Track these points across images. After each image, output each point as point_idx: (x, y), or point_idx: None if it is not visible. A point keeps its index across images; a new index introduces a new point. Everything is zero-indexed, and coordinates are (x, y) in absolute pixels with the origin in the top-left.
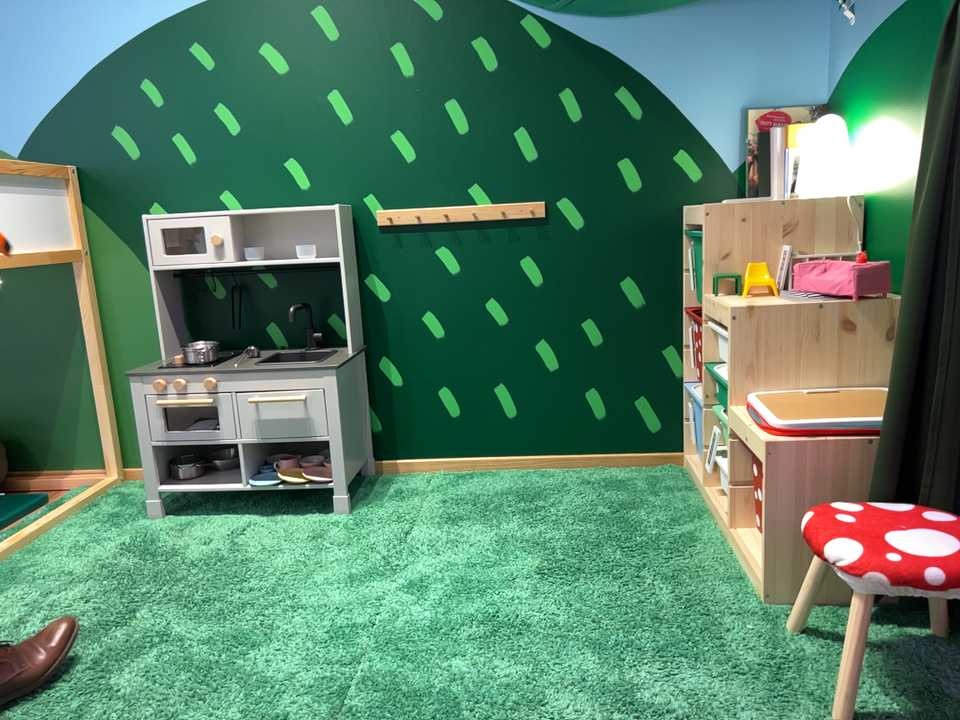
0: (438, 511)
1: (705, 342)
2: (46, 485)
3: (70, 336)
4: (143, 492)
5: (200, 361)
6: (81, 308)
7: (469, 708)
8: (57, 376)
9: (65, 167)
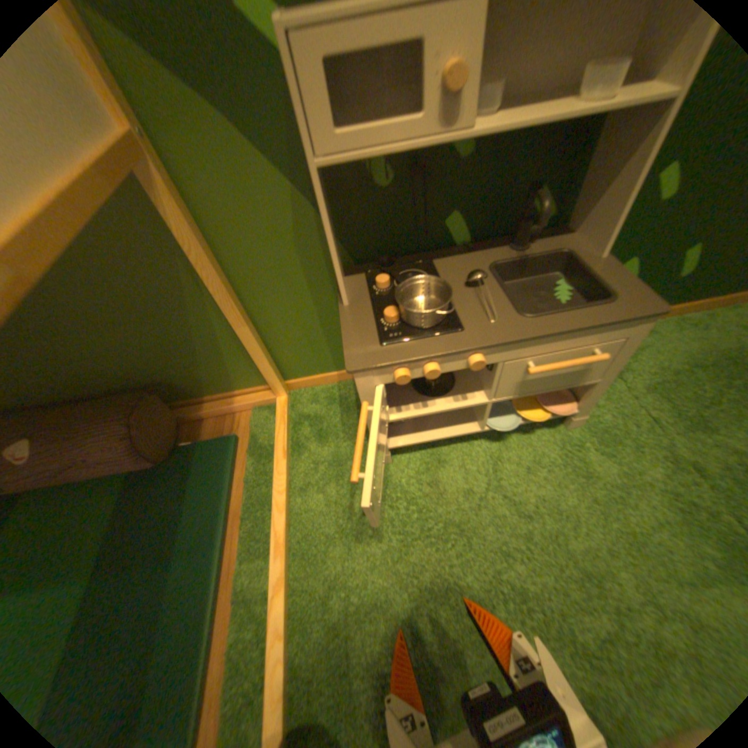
0: (661, 404)
1: None
2: (217, 413)
3: (174, 274)
4: (327, 411)
5: (440, 321)
6: (172, 233)
7: None
8: (179, 321)
9: None
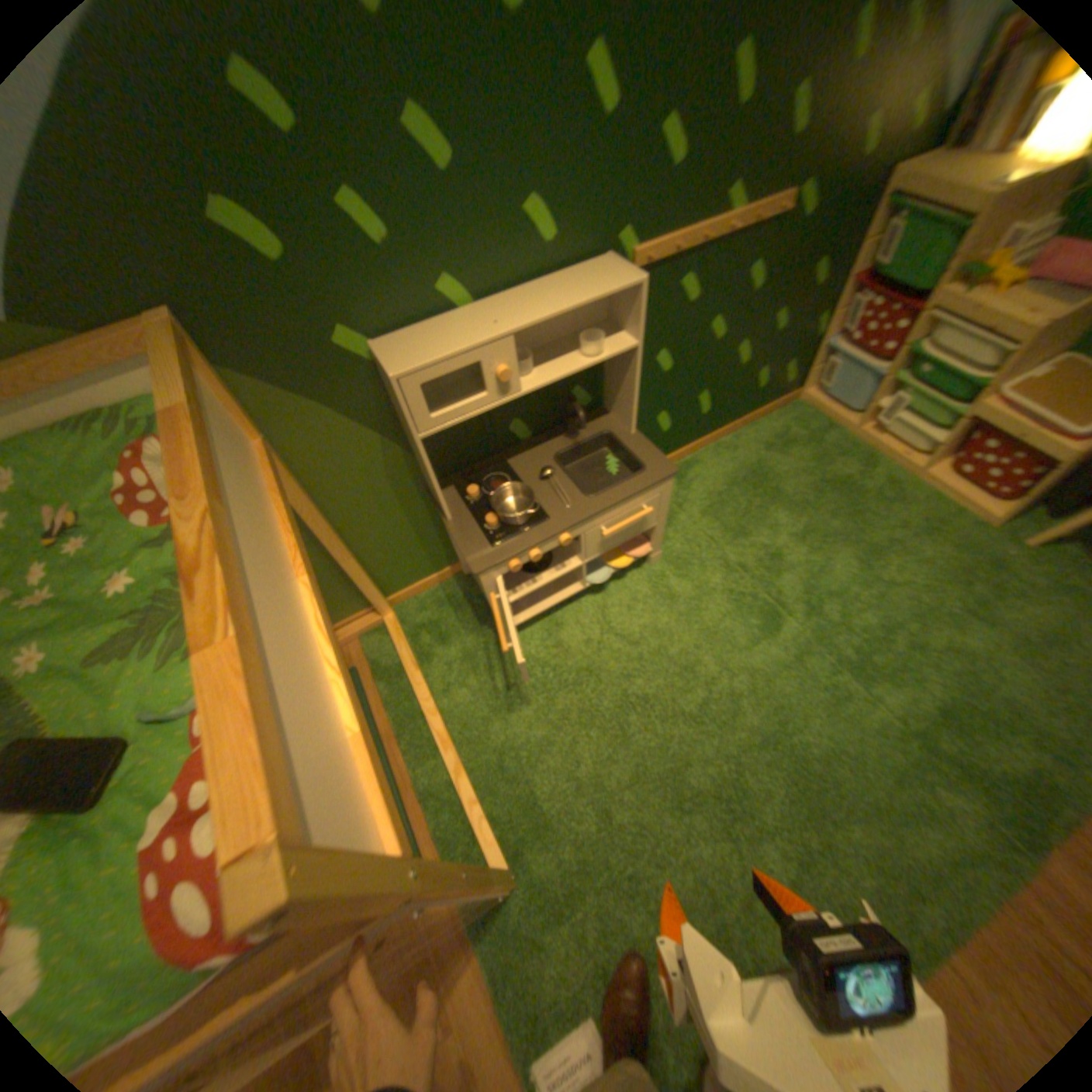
0: (712, 524)
1: (919, 329)
2: None
3: None
4: (439, 614)
5: (530, 517)
6: None
7: (971, 701)
8: None
9: (168, 321)
